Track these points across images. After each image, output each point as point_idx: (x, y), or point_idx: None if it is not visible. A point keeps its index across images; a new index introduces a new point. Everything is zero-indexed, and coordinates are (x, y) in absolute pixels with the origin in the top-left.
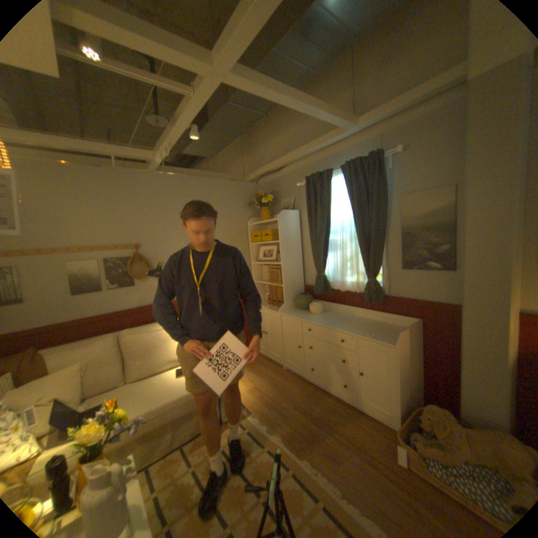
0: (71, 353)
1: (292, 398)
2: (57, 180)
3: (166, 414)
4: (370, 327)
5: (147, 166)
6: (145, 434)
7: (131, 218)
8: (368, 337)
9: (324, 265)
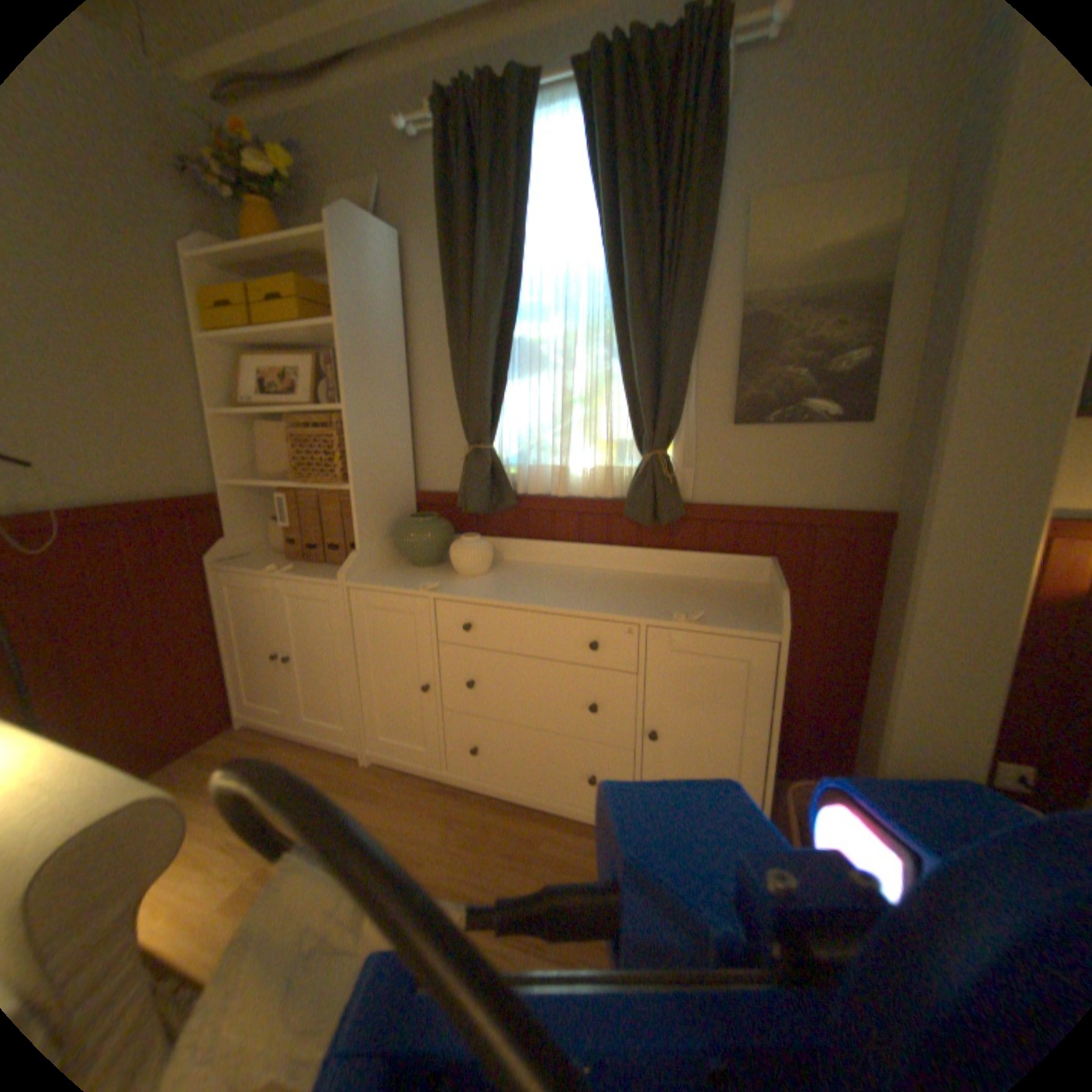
0: None
1: (419, 869)
2: None
3: None
4: (656, 592)
5: None
6: None
7: None
8: (687, 619)
9: (494, 422)
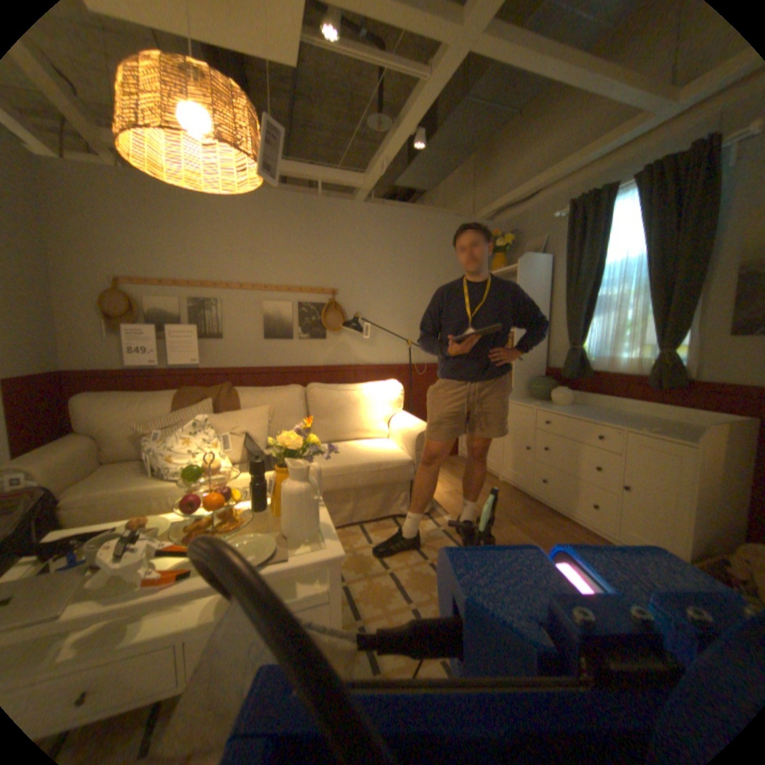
0: (261, 394)
1: (508, 512)
2: (265, 207)
3: (351, 476)
4: (653, 424)
5: (354, 196)
6: (327, 490)
7: (331, 257)
8: (648, 430)
9: (585, 335)
